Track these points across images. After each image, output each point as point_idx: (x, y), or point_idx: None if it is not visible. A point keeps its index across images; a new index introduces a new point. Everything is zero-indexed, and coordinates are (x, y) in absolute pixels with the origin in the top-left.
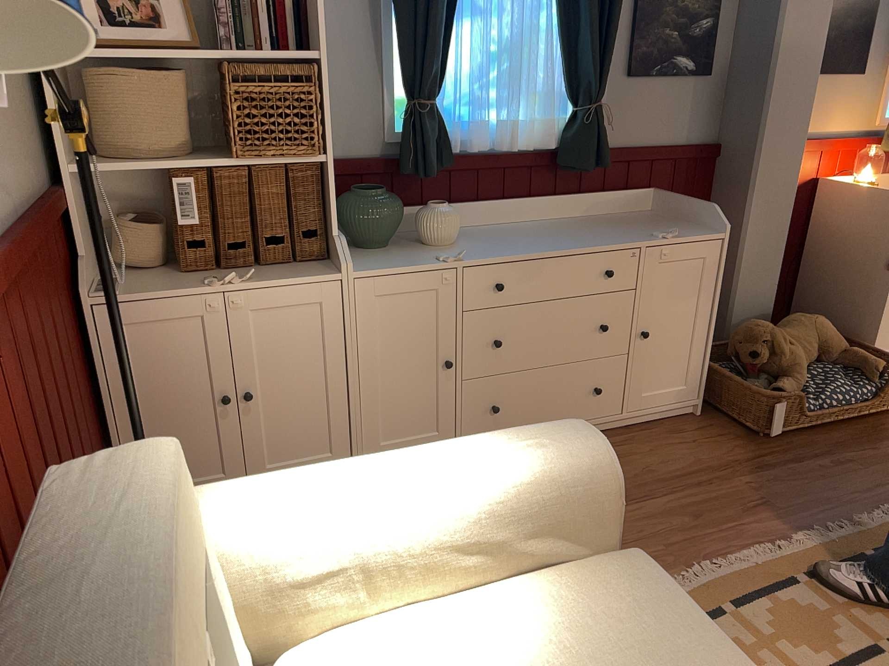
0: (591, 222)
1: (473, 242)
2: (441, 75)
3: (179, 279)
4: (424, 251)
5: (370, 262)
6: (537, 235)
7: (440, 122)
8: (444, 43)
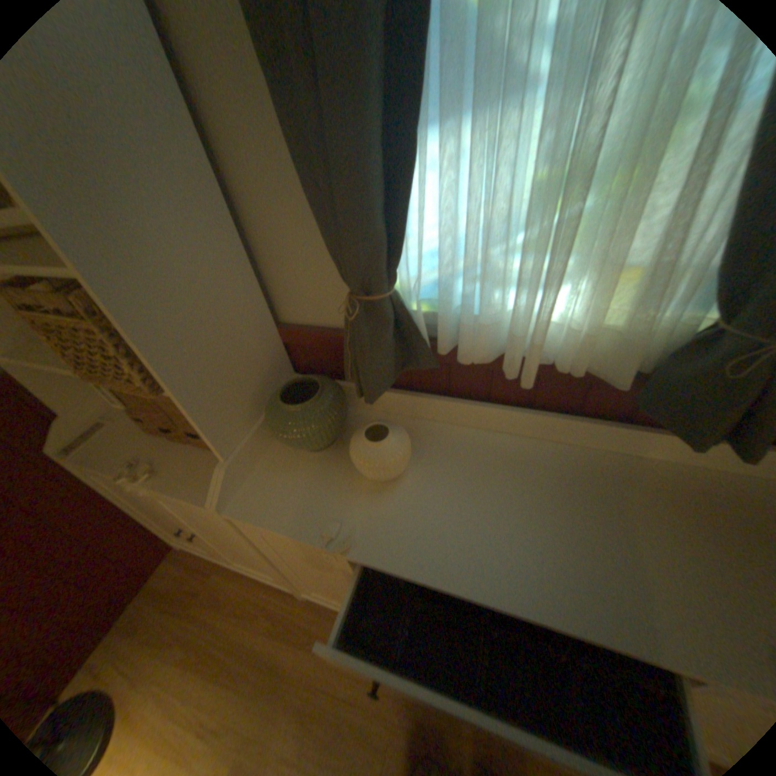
0: (673, 496)
1: (423, 487)
2: (395, 249)
3: (131, 443)
4: (343, 488)
5: (267, 491)
6: (530, 508)
7: (404, 318)
8: (394, 187)
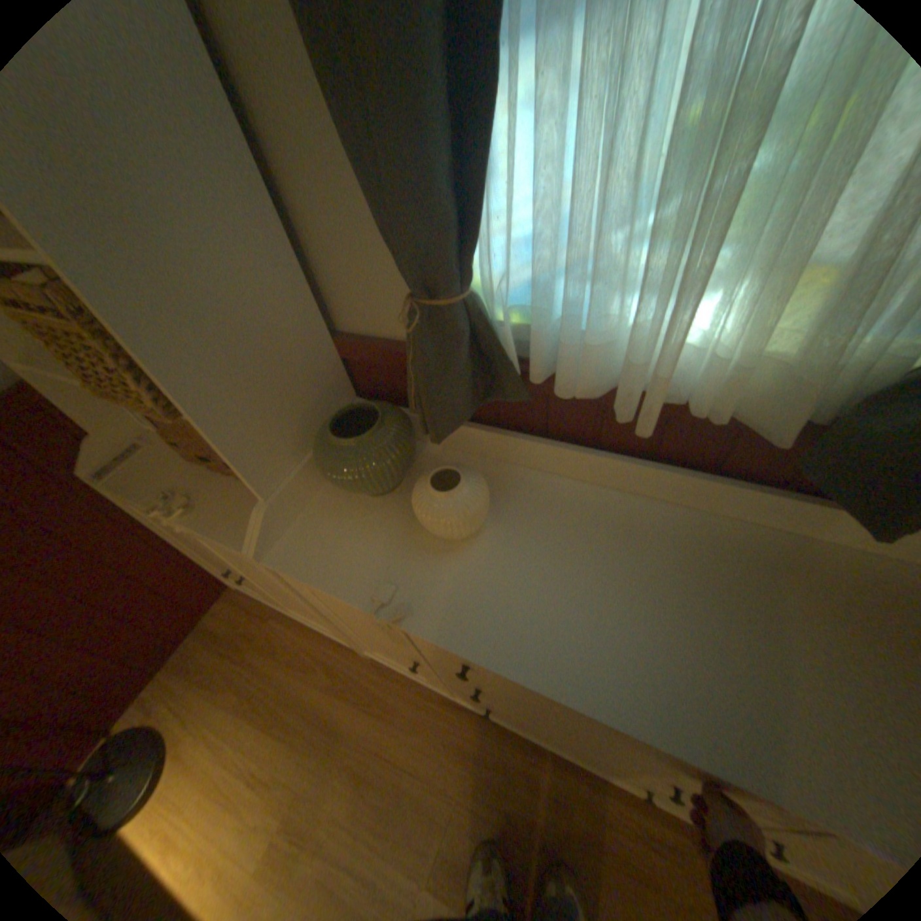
0: (836, 591)
1: (501, 550)
2: (469, 231)
3: (169, 469)
4: (404, 543)
5: (315, 539)
6: (635, 589)
7: (485, 331)
8: (465, 133)
